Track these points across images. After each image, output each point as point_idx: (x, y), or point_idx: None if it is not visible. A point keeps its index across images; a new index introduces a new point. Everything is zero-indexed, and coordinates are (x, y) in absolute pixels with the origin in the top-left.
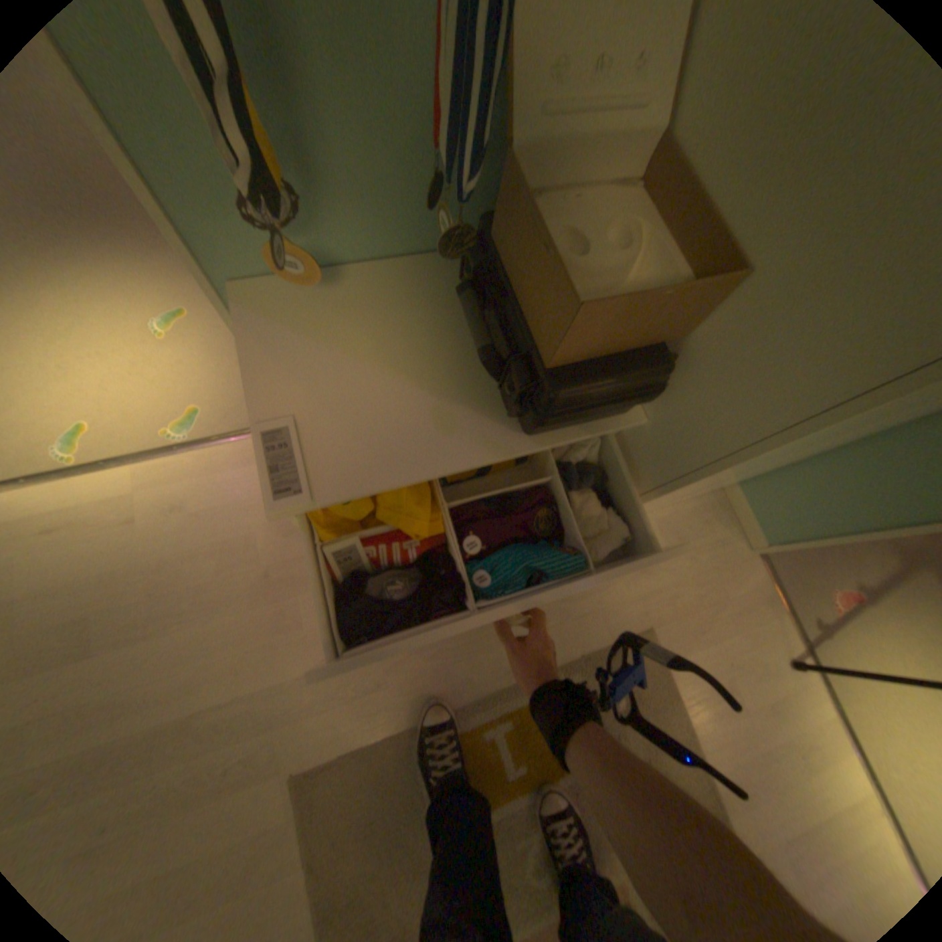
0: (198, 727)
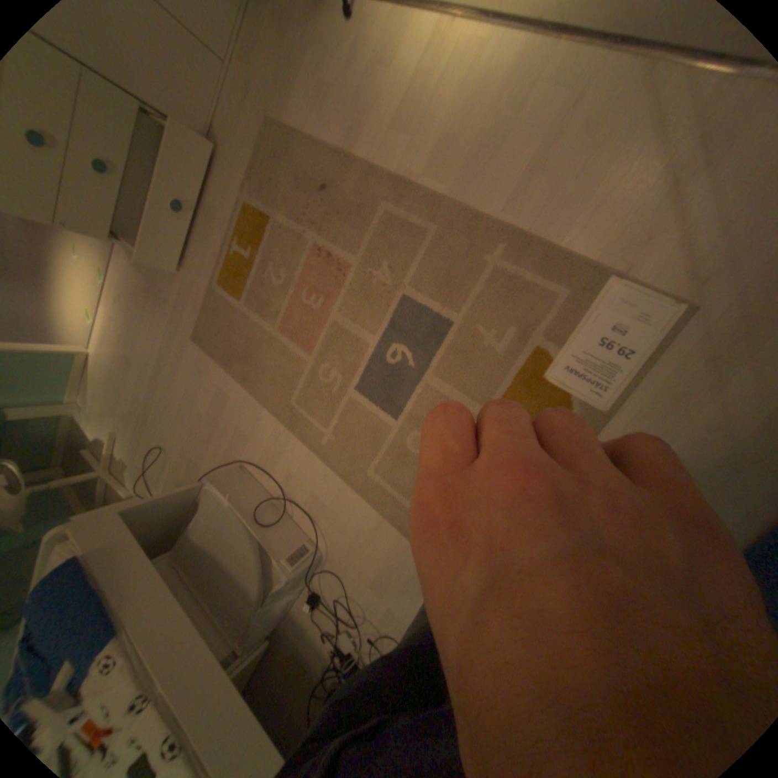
0: (161, 350)
